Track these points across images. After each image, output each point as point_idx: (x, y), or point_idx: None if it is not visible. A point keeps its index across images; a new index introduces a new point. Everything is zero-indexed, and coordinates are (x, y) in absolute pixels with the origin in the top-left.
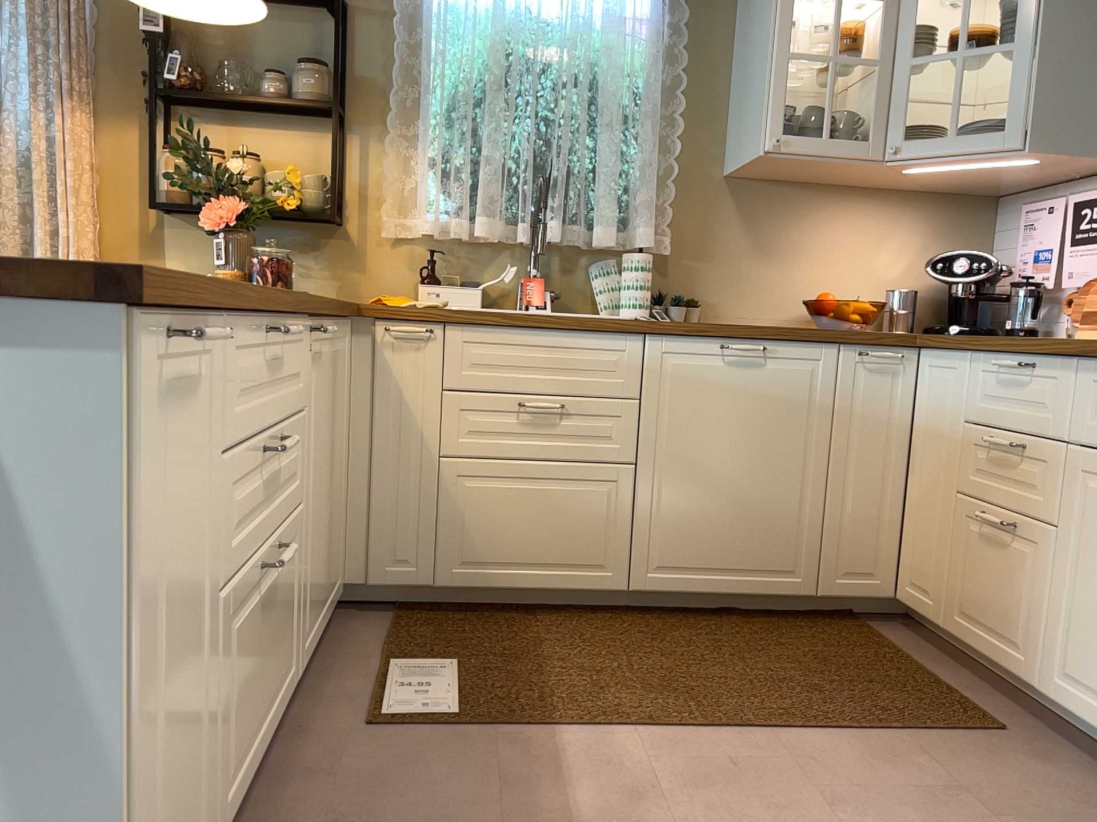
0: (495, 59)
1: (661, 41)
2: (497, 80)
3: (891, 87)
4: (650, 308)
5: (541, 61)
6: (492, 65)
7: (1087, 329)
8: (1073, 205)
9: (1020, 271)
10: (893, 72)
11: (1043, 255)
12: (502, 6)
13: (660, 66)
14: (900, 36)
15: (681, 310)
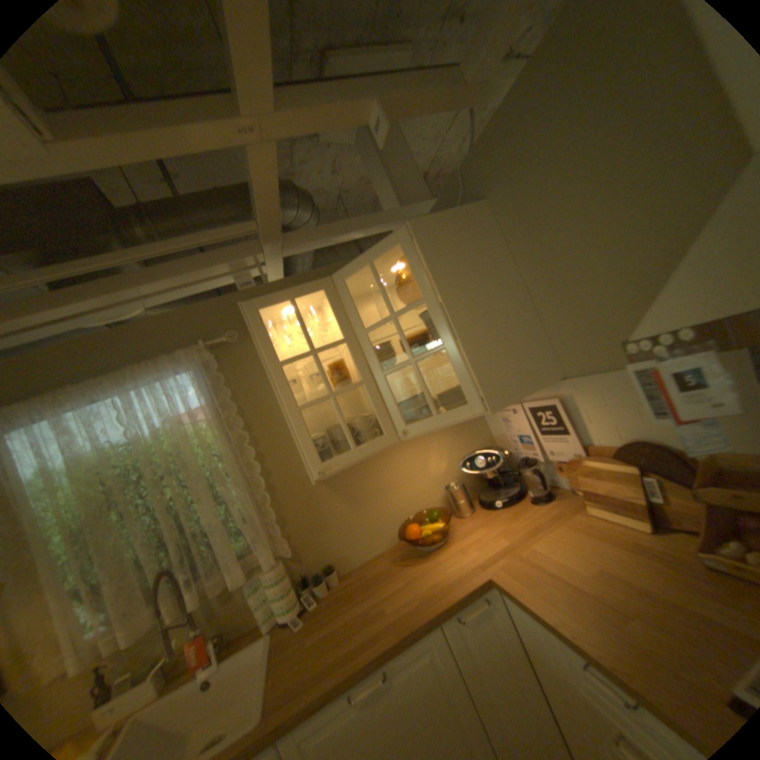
0: (80, 503)
1: (221, 414)
2: (90, 517)
3: (380, 391)
4: (296, 606)
5: (132, 473)
6: (81, 506)
7: (593, 507)
8: (528, 410)
9: (515, 447)
10: (376, 381)
11: (524, 439)
12: (75, 457)
13: (223, 436)
14: (368, 359)
15: (320, 590)
